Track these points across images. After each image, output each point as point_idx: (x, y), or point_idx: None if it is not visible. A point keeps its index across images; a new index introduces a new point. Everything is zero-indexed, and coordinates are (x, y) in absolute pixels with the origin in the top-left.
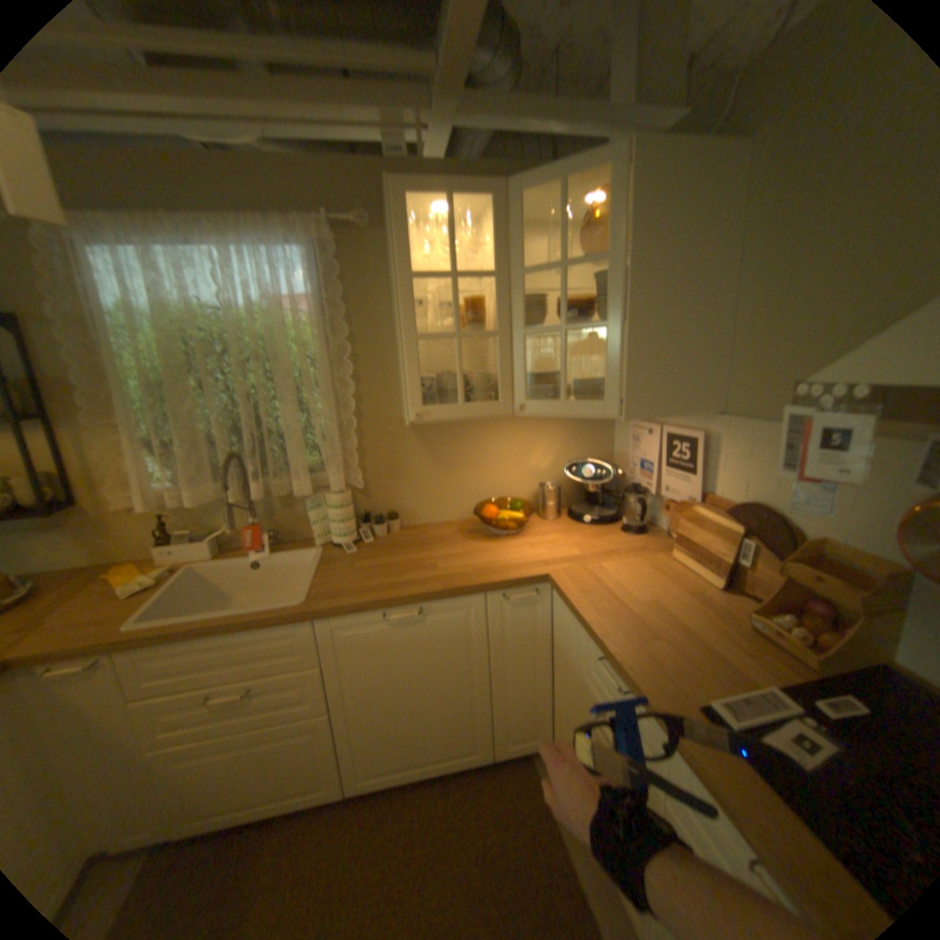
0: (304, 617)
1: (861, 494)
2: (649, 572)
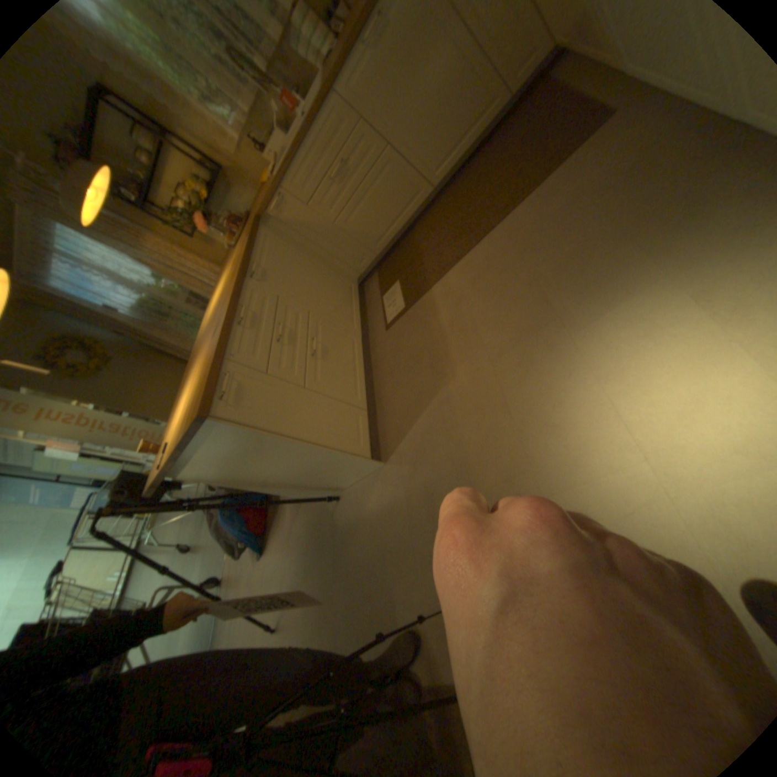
0: (326, 86)
1: None
2: None
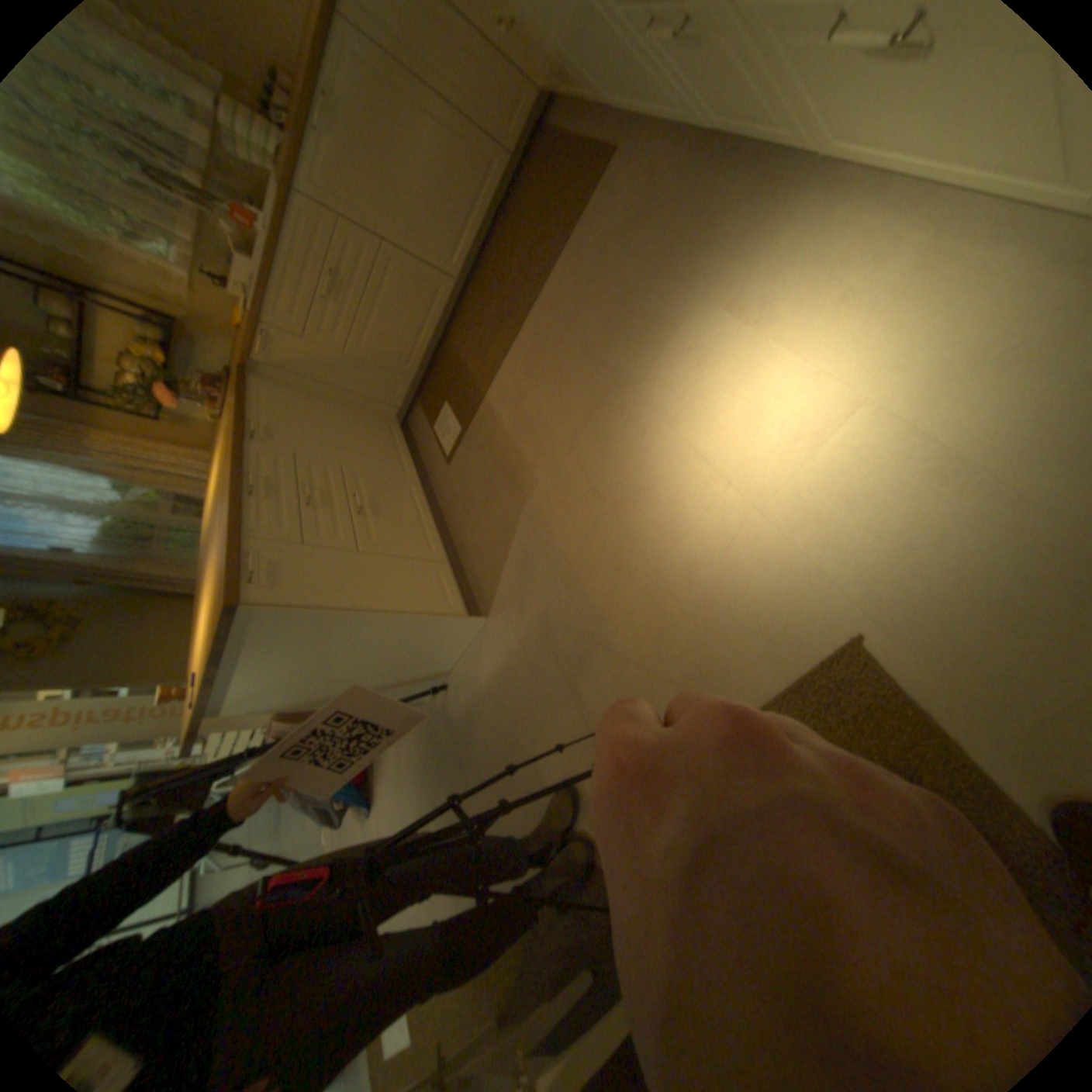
0: (284, 188)
1: None
2: None
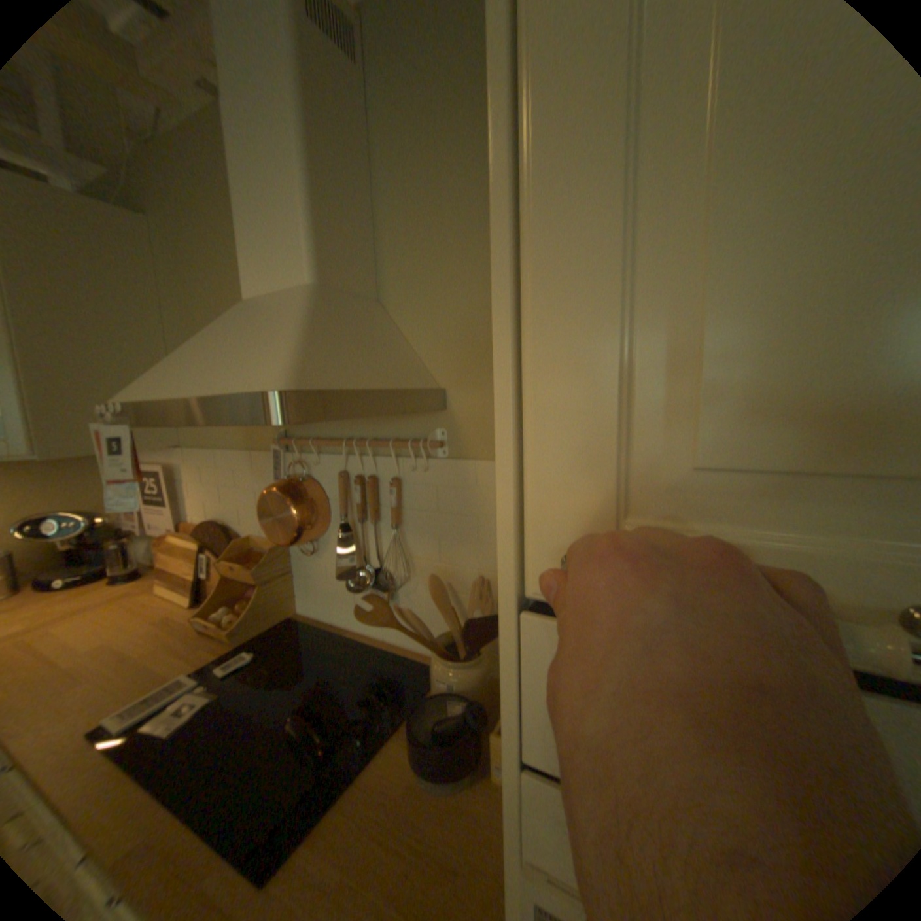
0: None
1: (257, 495)
2: (115, 616)
